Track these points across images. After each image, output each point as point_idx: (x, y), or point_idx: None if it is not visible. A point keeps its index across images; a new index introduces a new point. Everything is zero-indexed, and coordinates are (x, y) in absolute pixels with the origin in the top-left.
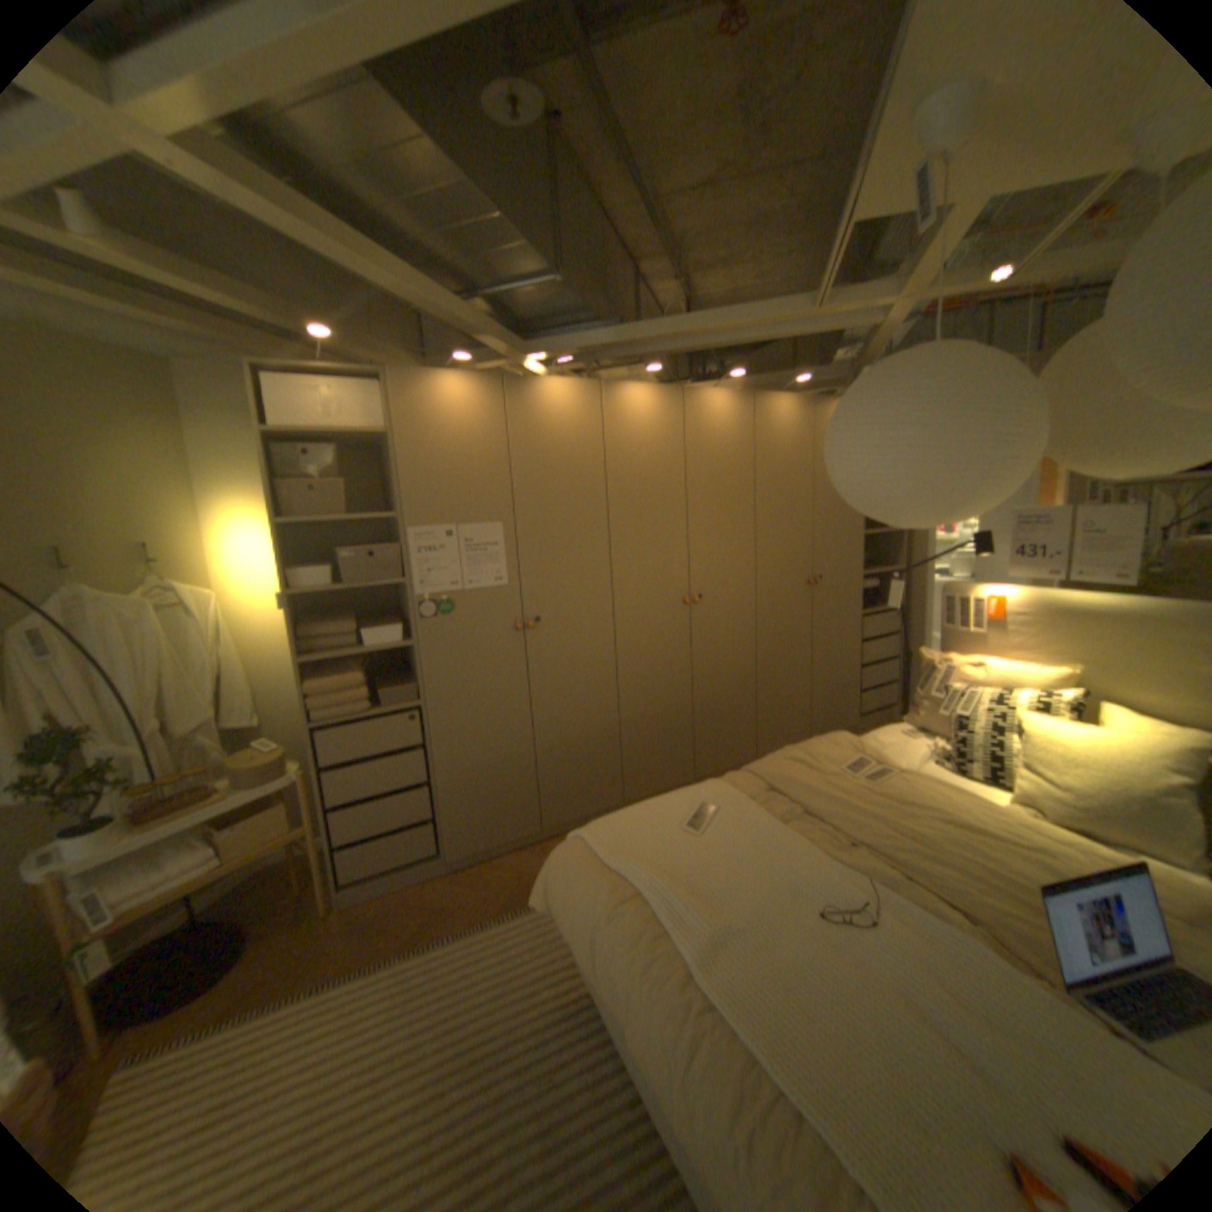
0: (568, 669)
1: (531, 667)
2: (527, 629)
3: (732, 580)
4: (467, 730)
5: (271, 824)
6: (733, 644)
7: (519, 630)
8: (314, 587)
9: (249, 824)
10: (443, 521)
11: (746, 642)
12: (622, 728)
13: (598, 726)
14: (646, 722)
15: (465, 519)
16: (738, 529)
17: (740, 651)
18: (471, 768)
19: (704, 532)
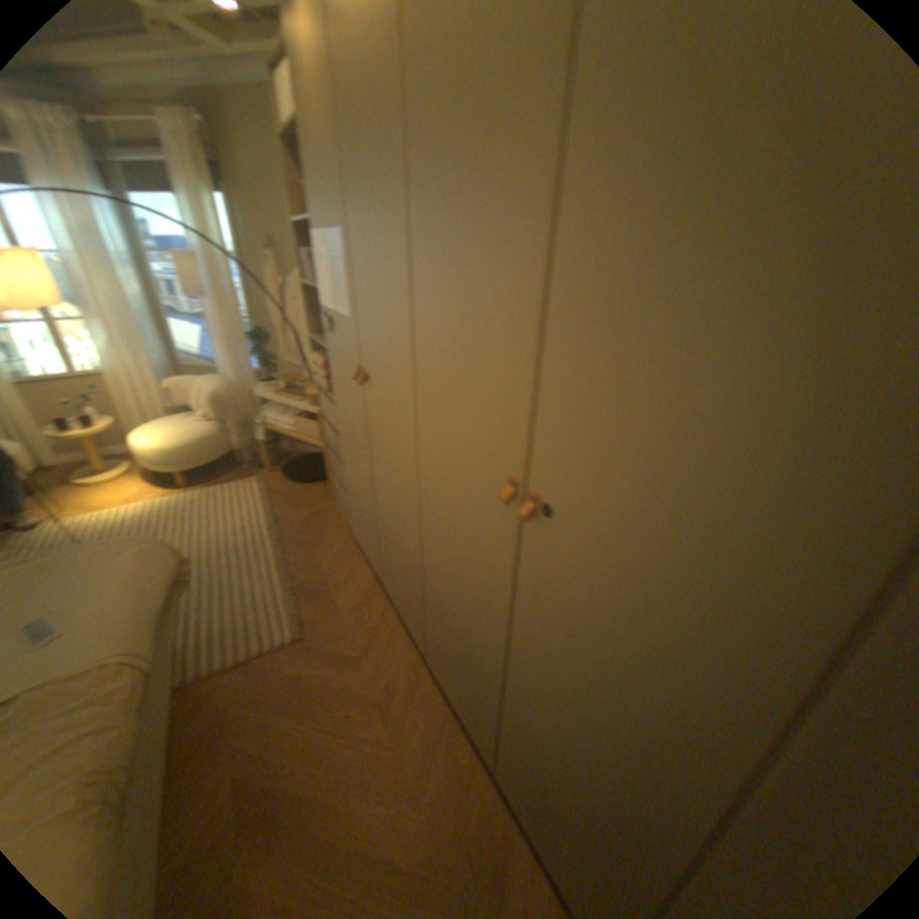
0: (385, 459)
1: (366, 428)
2: (361, 382)
3: (672, 559)
4: (347, 450)
5: (310, 429)
6: (614, 727)
7: (357, 380)
8: (307, 281)
9: (301, 422)
10: (317, 223)
11: (664, 782)
12: (423, 585)
13: (405, 552)
14: (442, 613)
15: (324, 222)
16: (810, 341)
17: (631, 768)
18: (351, 483)
19: (597, 308)
